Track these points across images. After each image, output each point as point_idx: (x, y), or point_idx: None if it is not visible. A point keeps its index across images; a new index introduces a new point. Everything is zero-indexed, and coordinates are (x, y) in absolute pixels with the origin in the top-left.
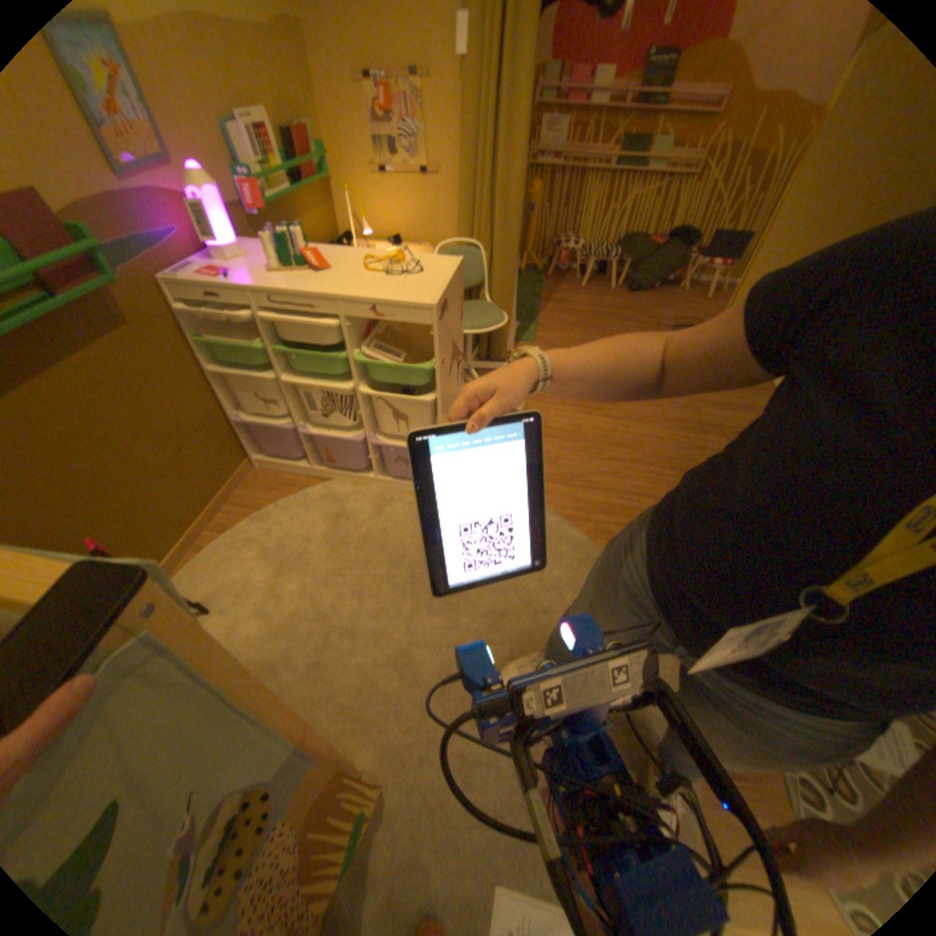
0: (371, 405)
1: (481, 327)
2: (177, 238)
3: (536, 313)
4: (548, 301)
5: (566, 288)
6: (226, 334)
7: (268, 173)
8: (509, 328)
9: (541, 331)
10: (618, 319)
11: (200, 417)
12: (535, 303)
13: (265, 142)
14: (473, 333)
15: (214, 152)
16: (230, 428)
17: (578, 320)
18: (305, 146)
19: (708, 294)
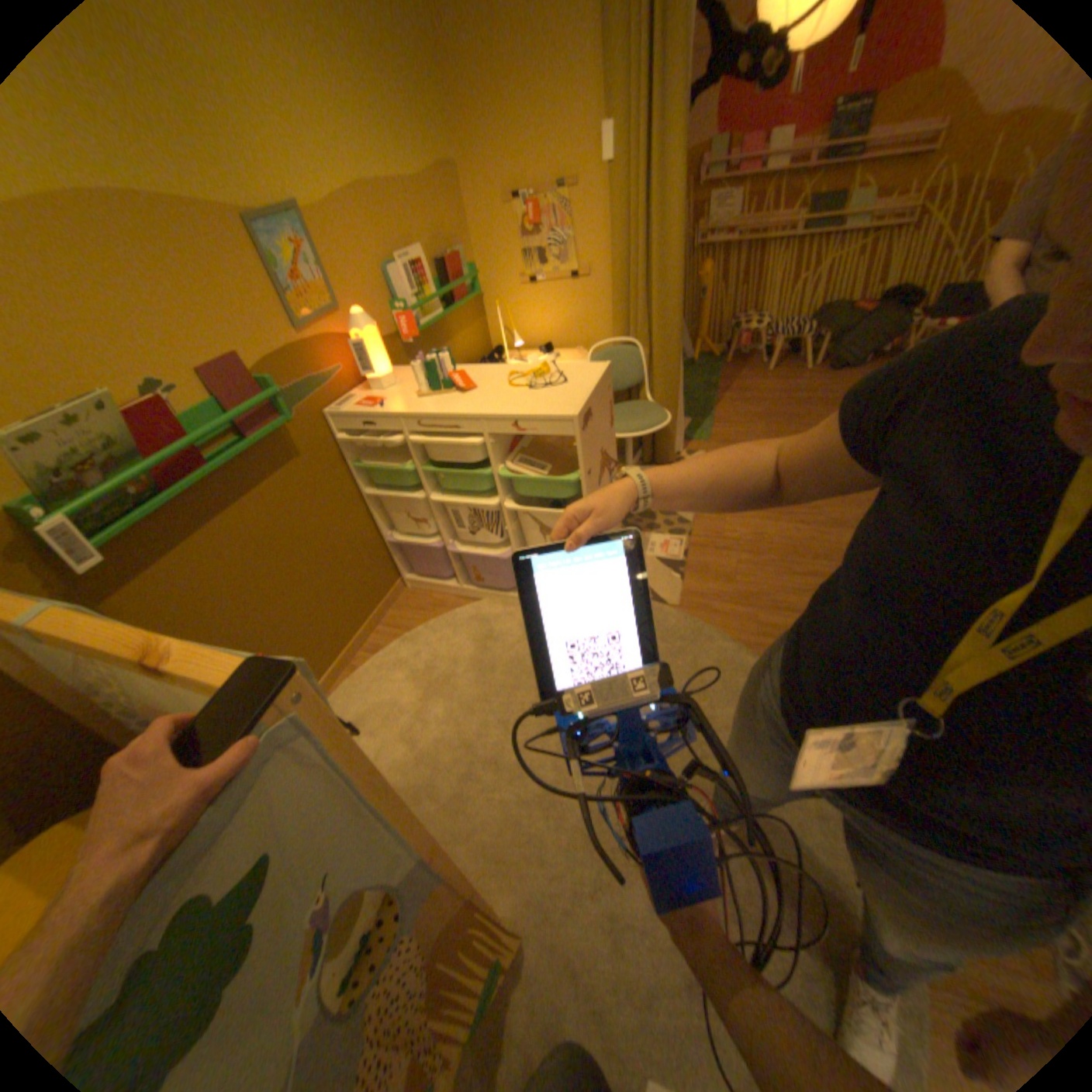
0: (518, 519)
1: (640, 429)
2: (342, 374)
3: (711, 406)
4: (727, 391)
5: (750, 373)
6: (382, 457)
7: (423, 302)
8: (675, 426)
9: (717, 426)
10: (816, 403)
11: (358, 538)
12: (711, 394)
13: (420, 274)
14: (631, 435)
15: (376, 293)
16: (385, 548)
17: (765, 409)
18: (458, 270)
19: None
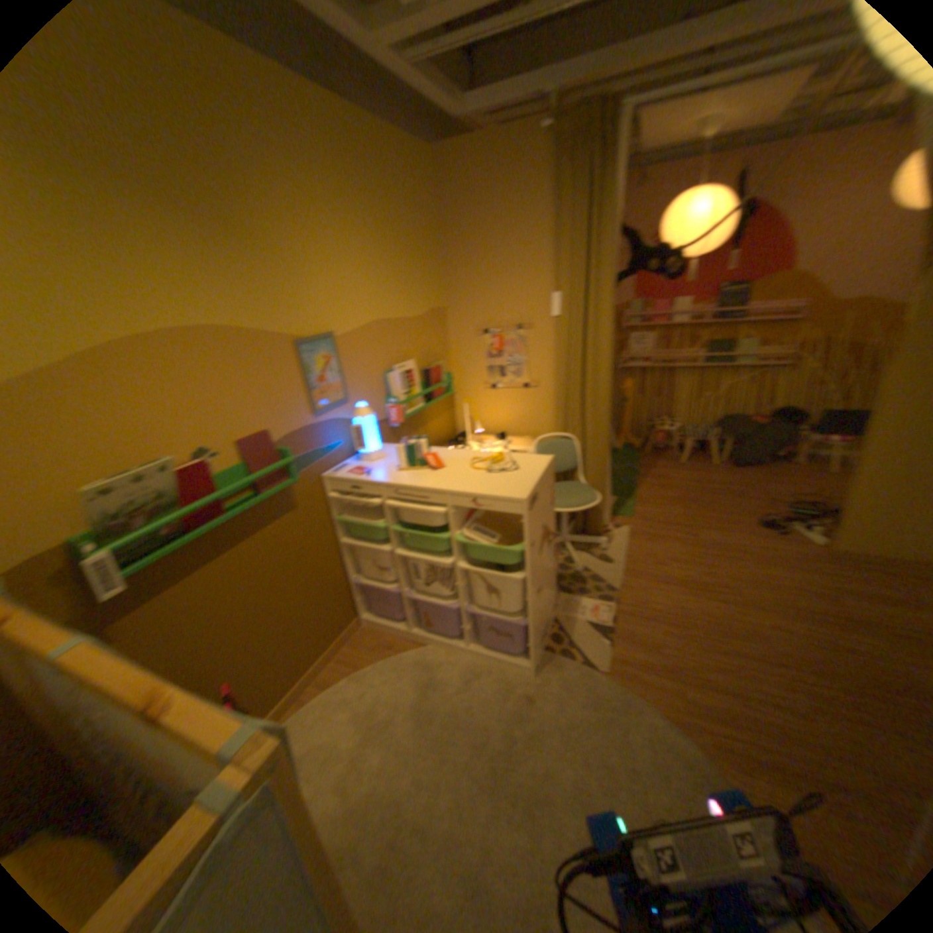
0: (469, 576)
1: (576, 505)
2: (344, 447)
3: (635, 488)
4: (648, 476)
5: (667, 463)
6: (363, 513)
7: (412, 398)
8: (605, 504)
9: (641, 505)
10: (726, 494)
11: (331, 578)
12: (634, 478)
13: (413, 379)
14: (568, 510)
15: (379, 391)
16: (351, 588)
17: (681, 495)
18: (440, 377)
19: (833, 468)
